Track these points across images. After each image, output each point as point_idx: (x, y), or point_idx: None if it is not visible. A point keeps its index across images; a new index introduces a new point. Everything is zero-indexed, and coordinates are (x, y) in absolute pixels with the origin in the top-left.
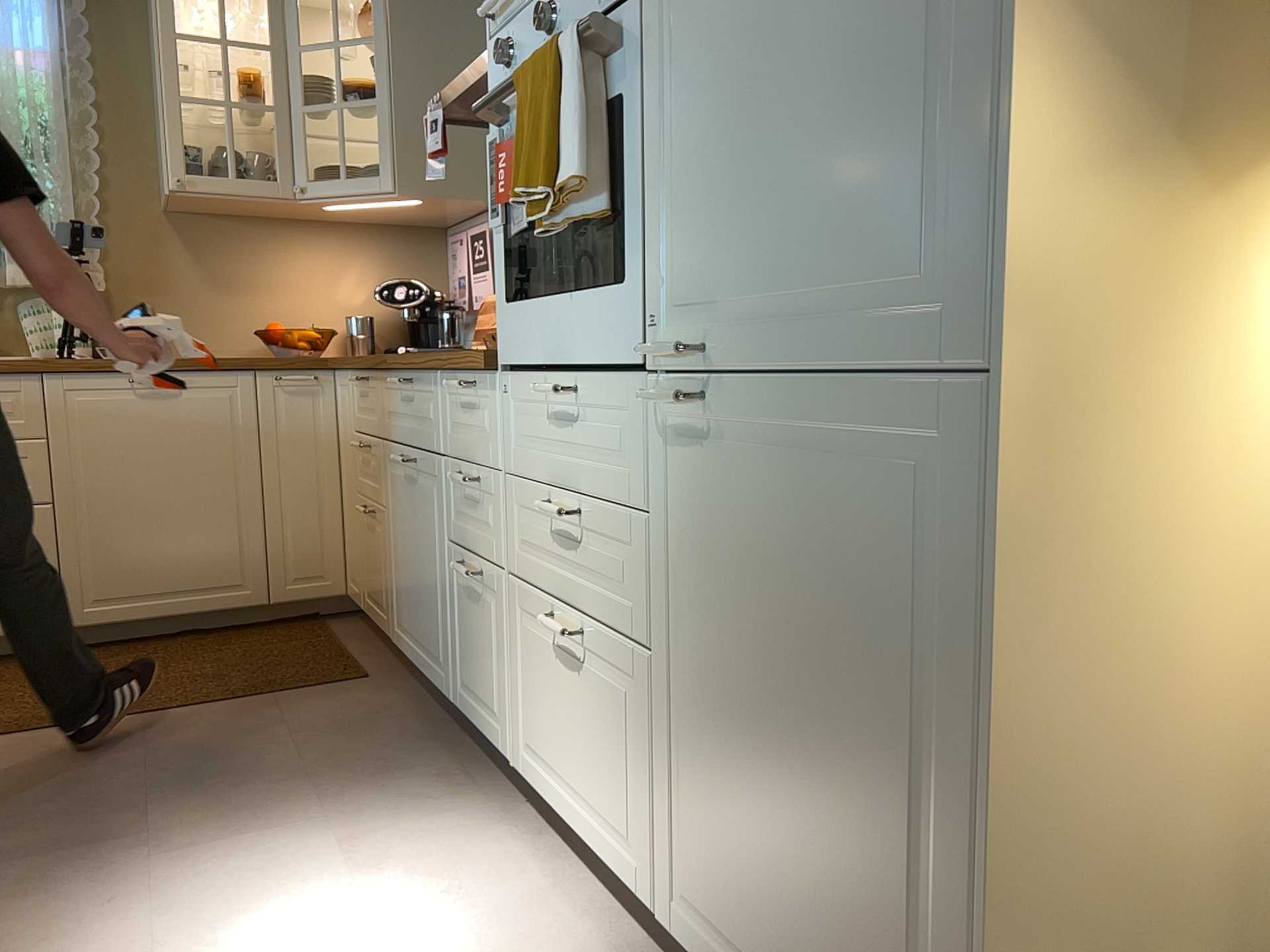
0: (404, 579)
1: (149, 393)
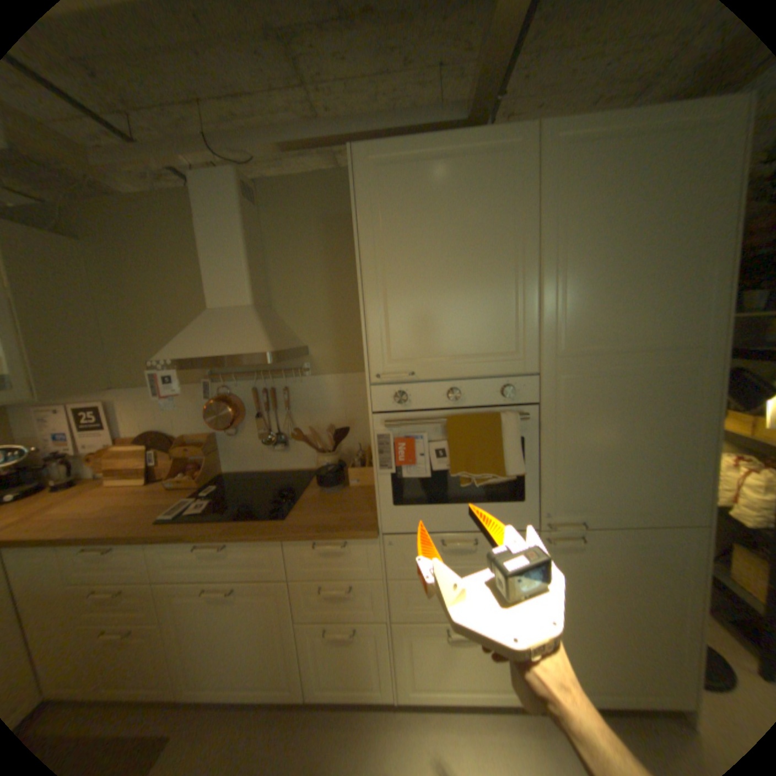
0: (207, 658)
1: None
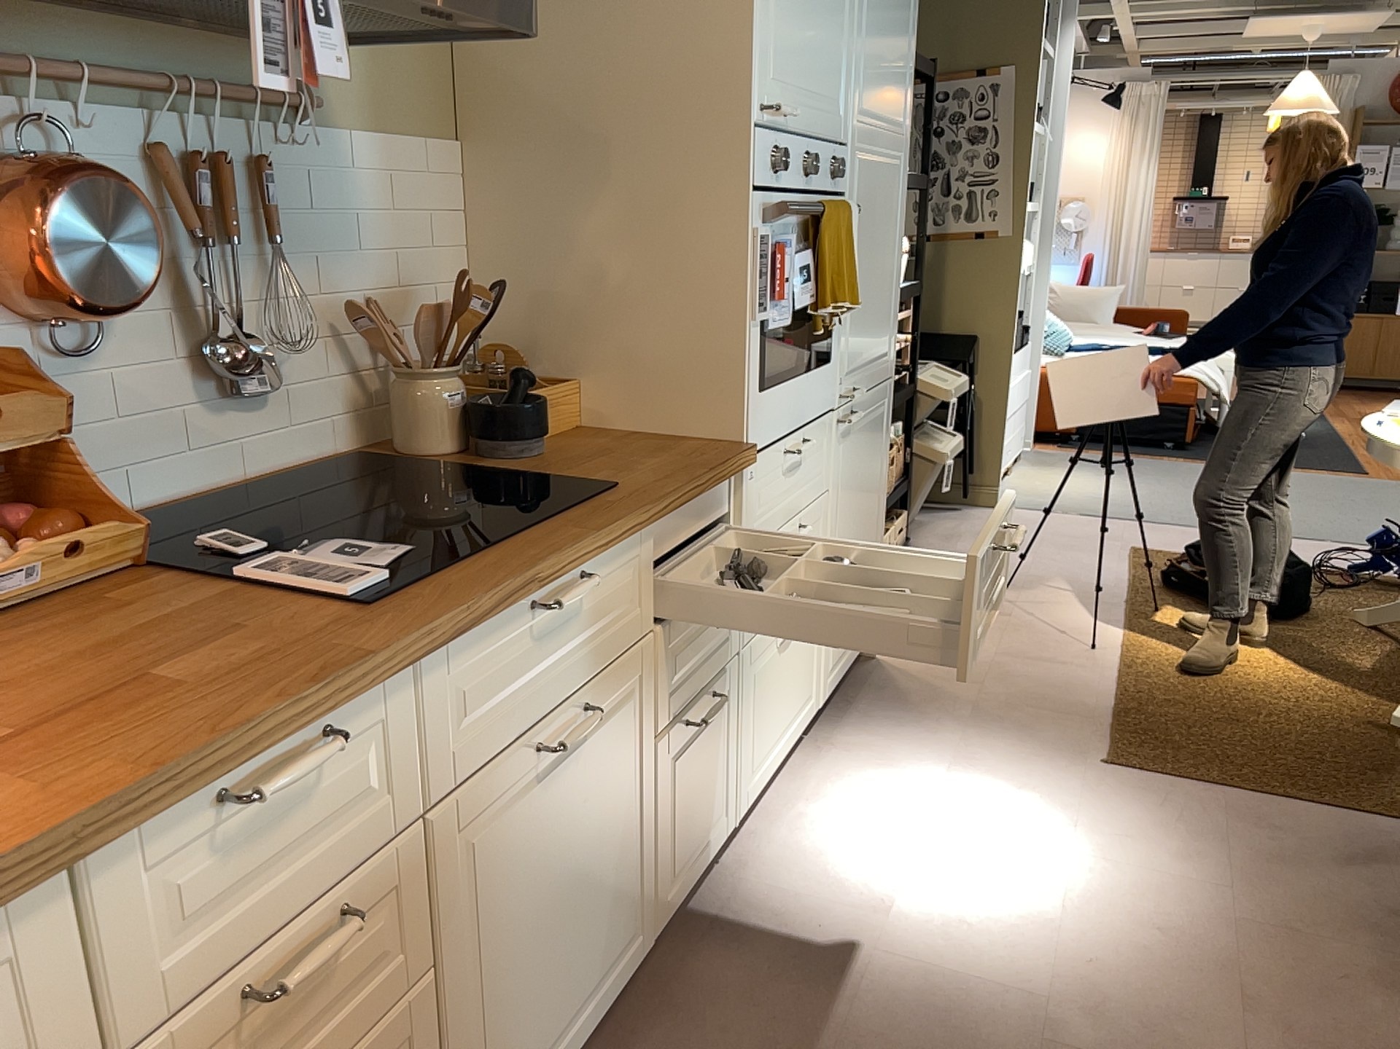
0: (524, 986)
1: None
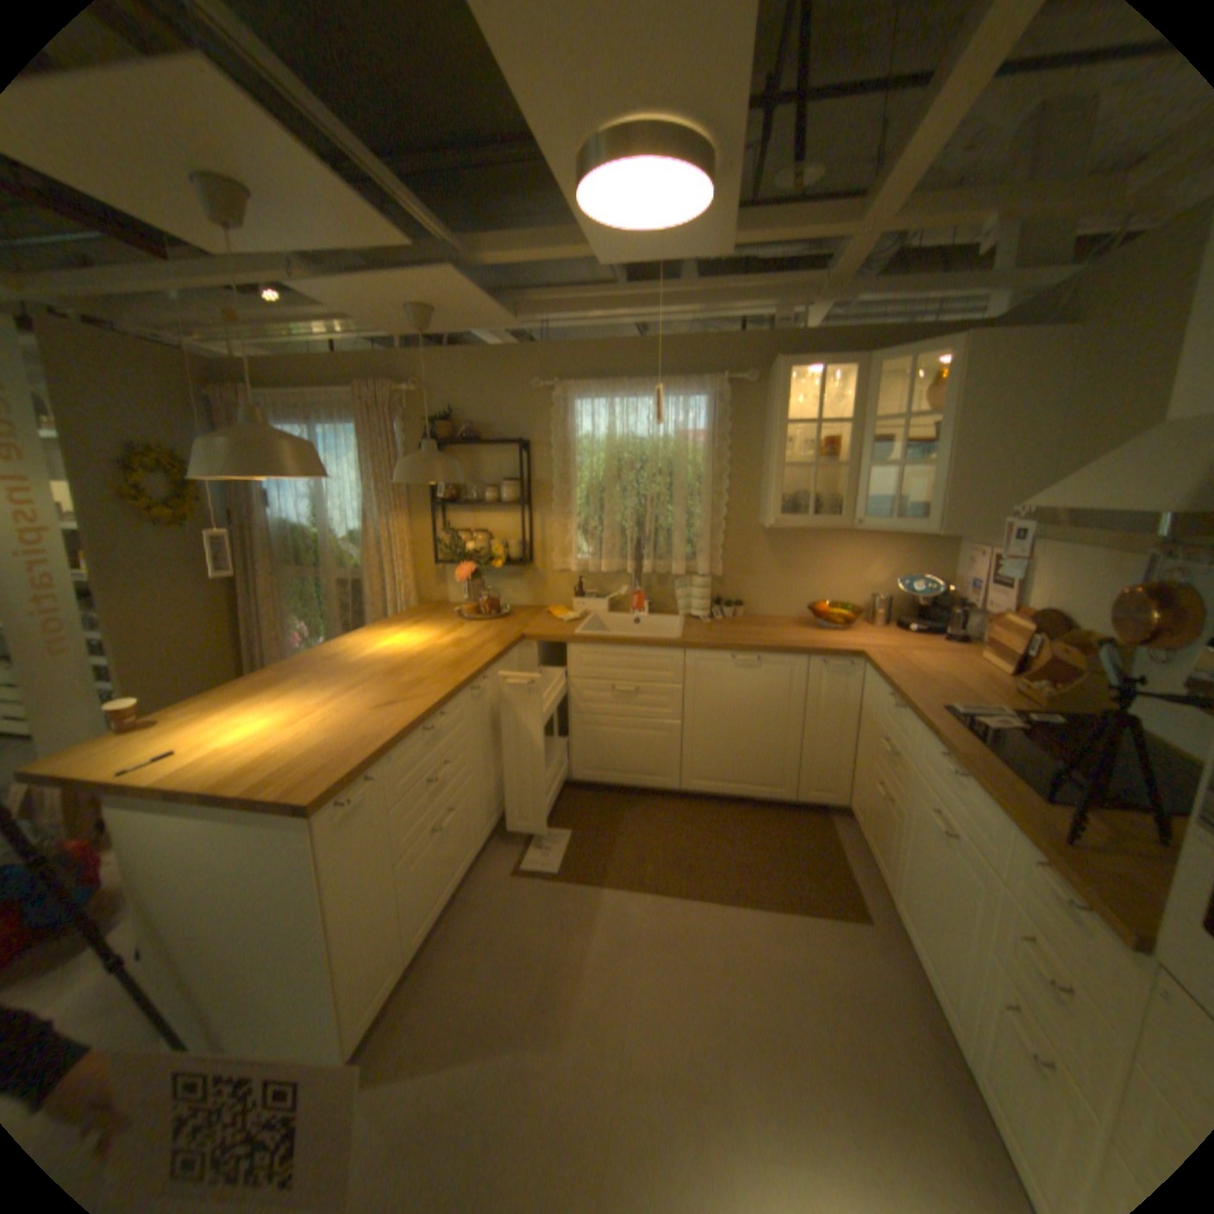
0: (921, 893)
1: (741, 665)
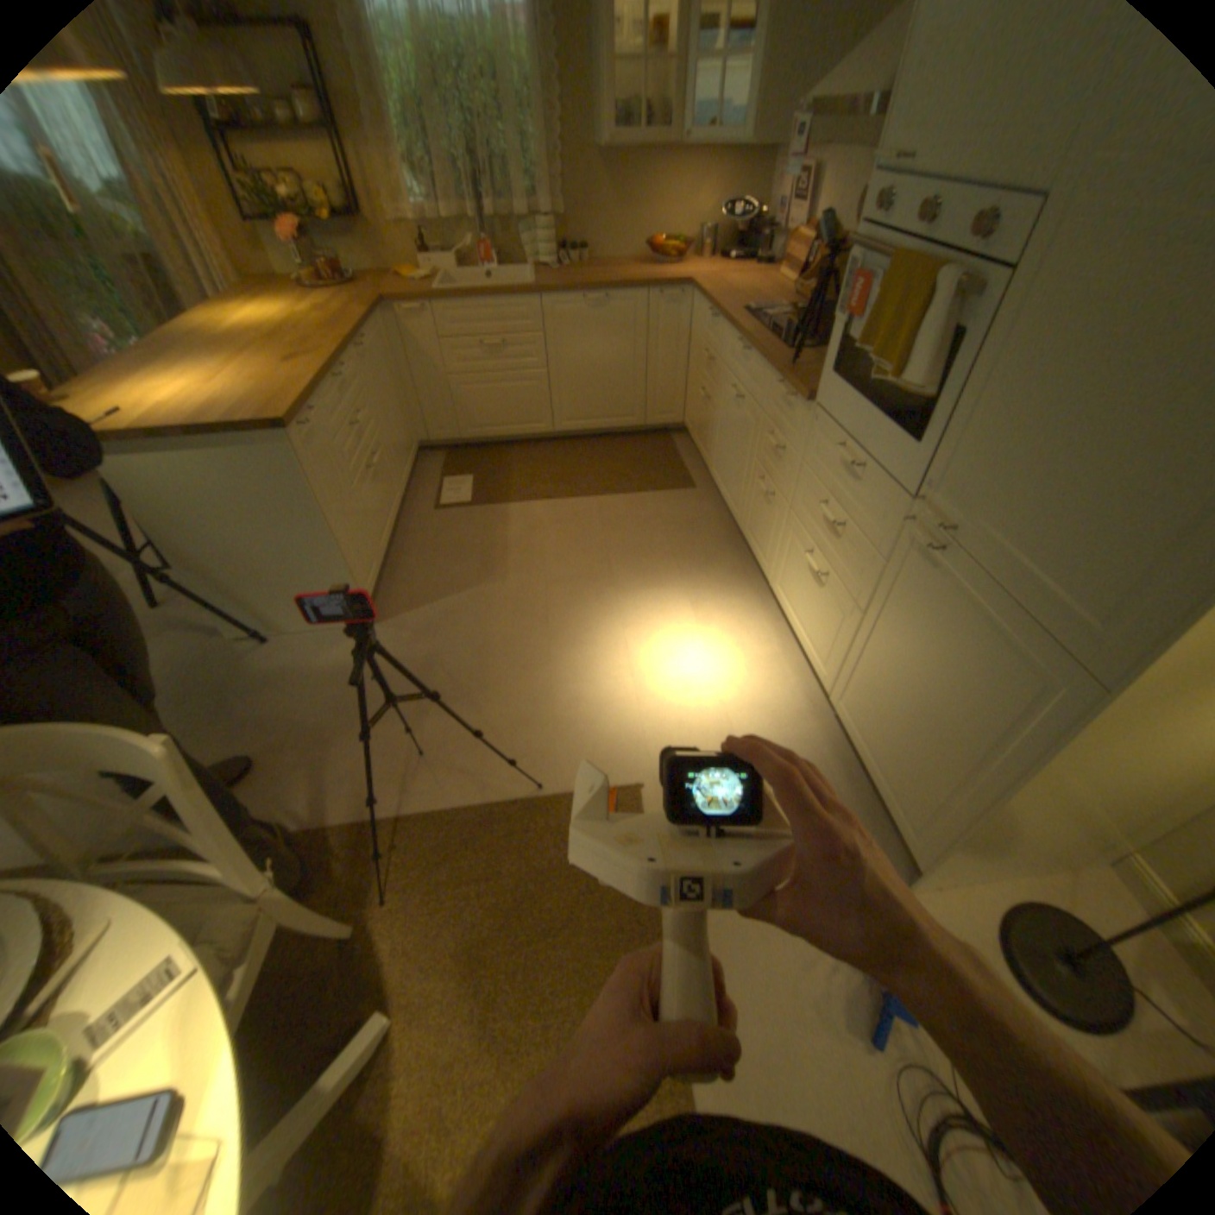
0: (721, 451)
1: (591, 306)
